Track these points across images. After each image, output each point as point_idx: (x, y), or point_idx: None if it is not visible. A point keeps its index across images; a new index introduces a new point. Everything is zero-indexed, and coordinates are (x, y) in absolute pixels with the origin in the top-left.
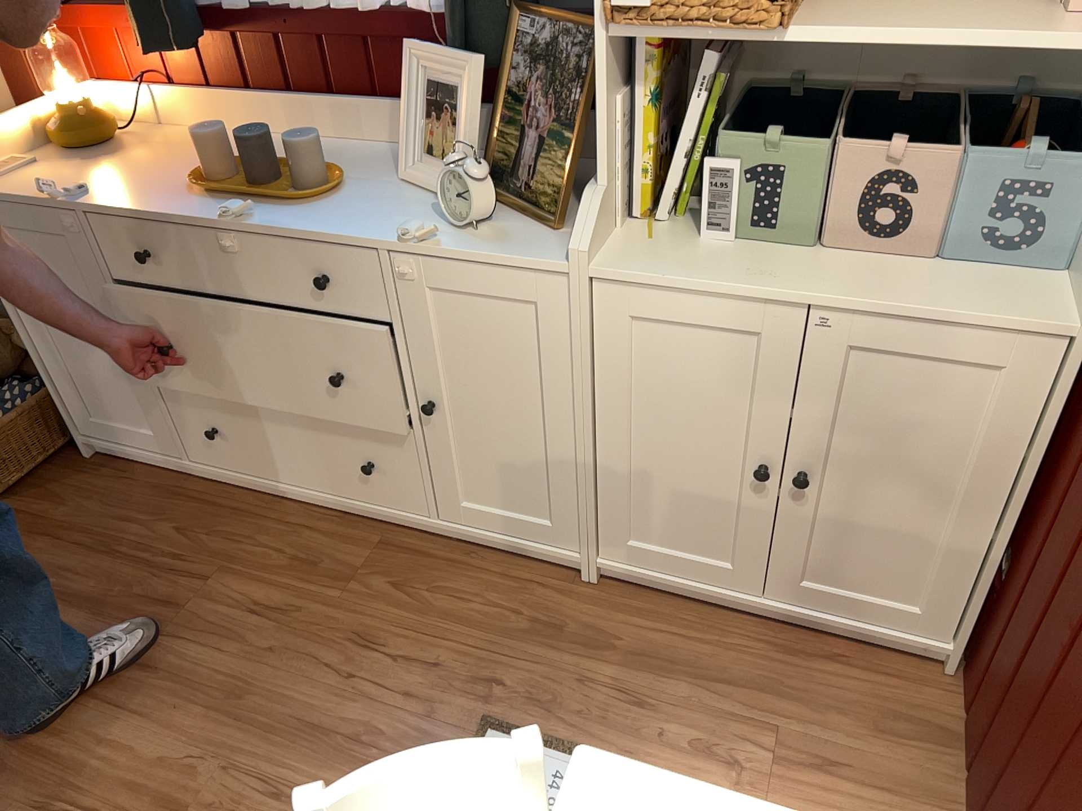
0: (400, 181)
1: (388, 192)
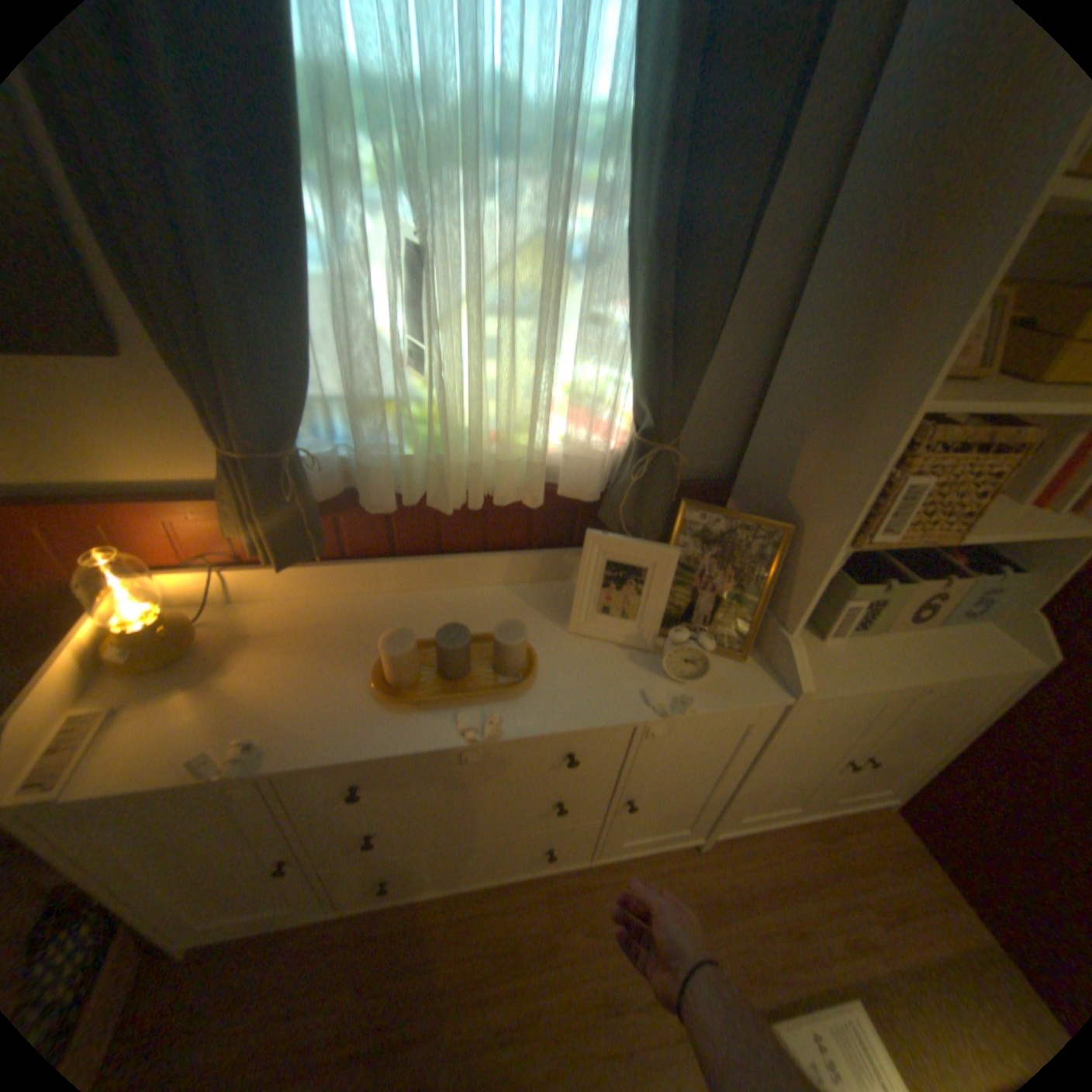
0: (571, 635)
1: (575, 652)
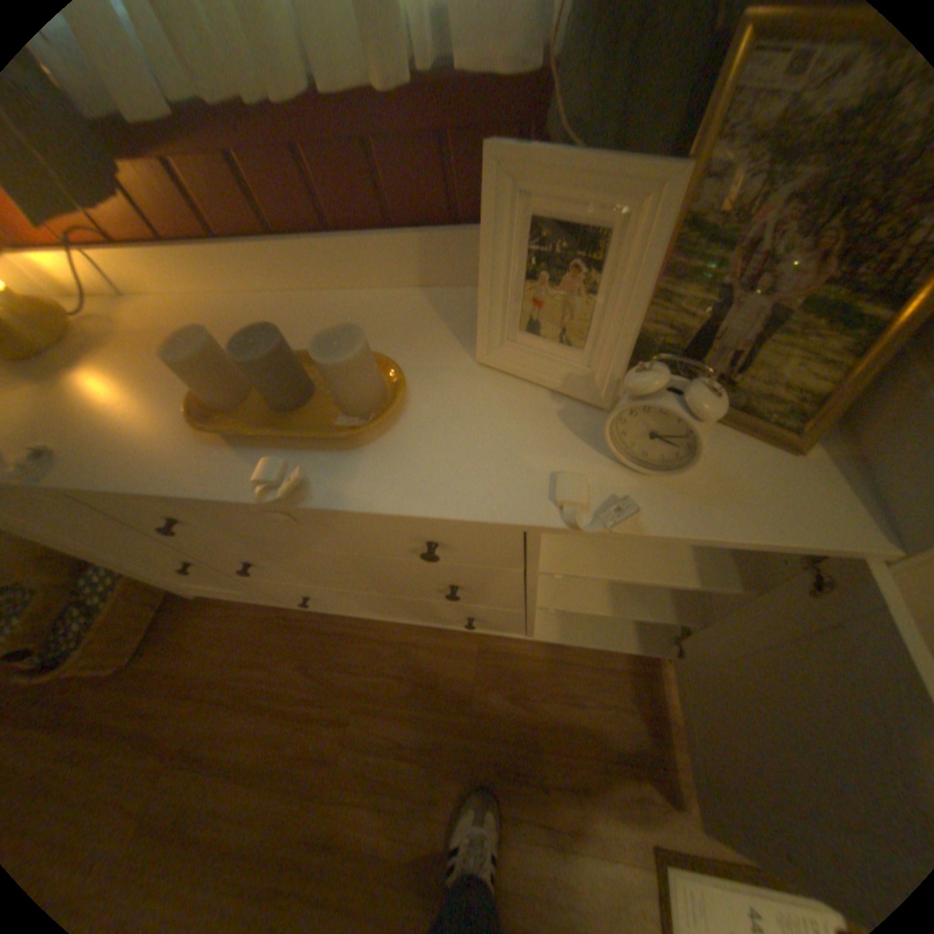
0: (482, 369)
1: (477, 395)
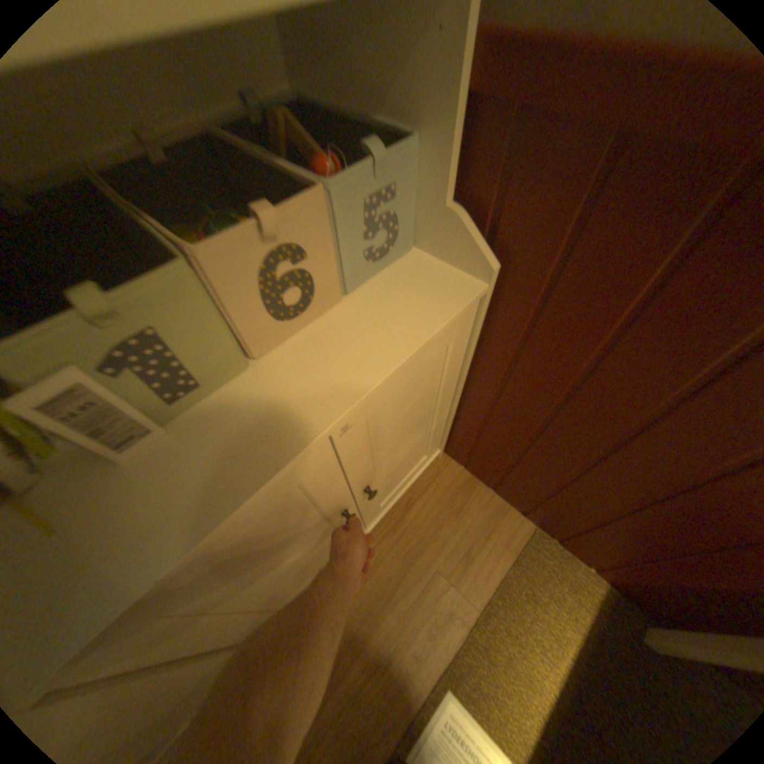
0: None
1: None
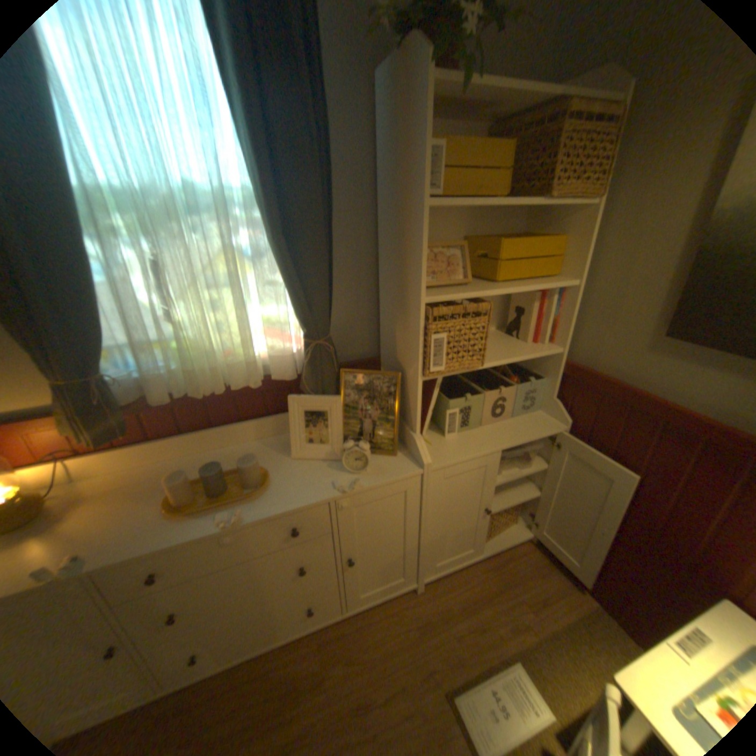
0: (293, 461)
1: (295, 470)
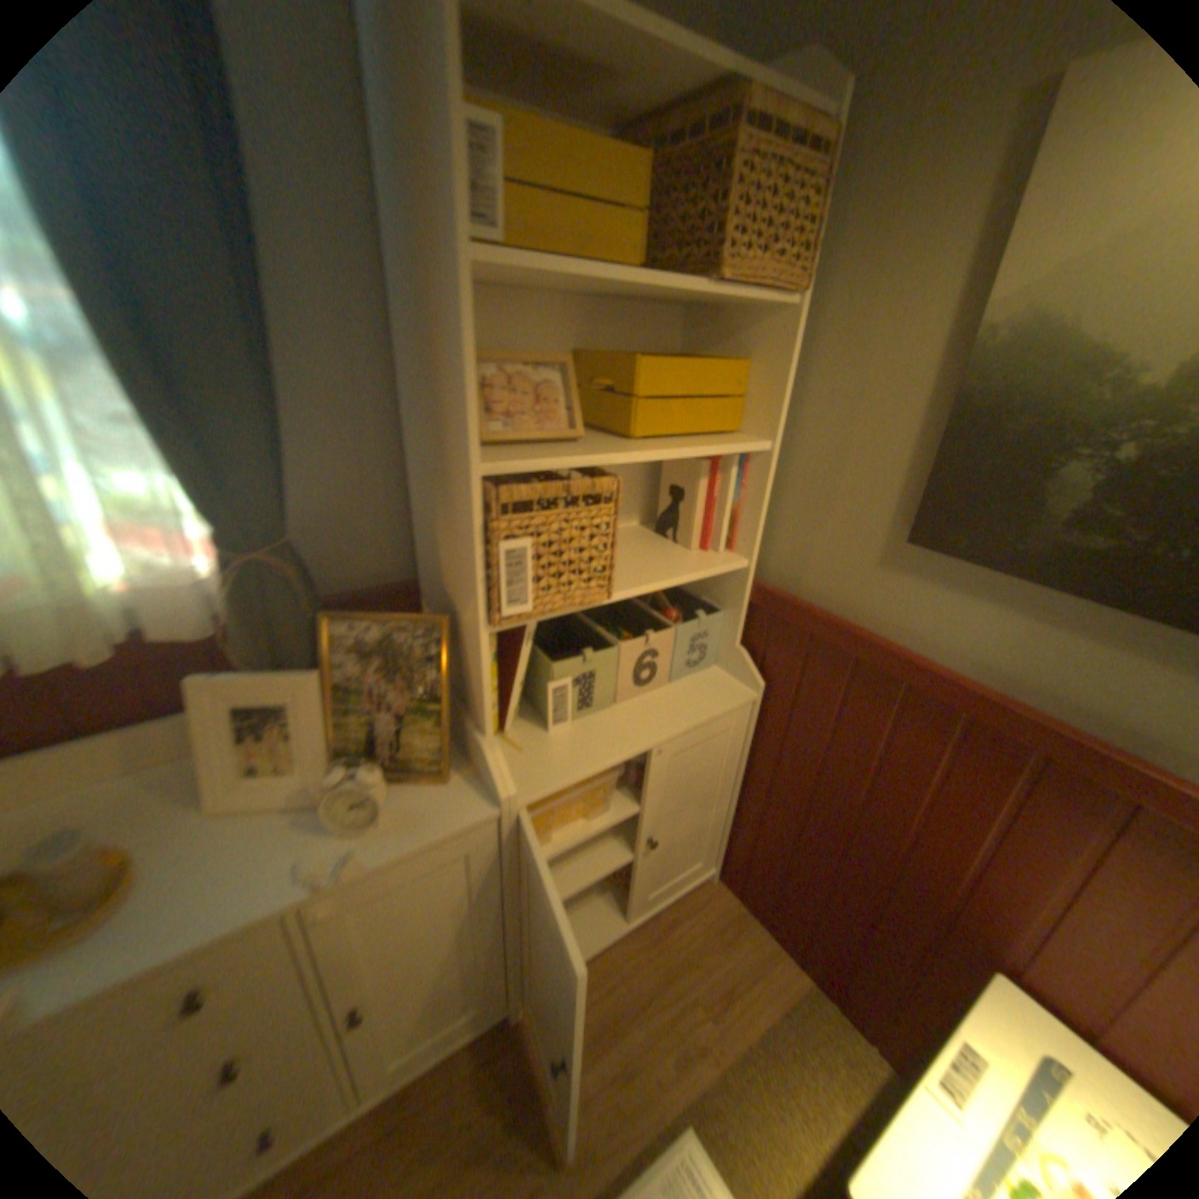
0: (208, 823)
1: (208, 844)
